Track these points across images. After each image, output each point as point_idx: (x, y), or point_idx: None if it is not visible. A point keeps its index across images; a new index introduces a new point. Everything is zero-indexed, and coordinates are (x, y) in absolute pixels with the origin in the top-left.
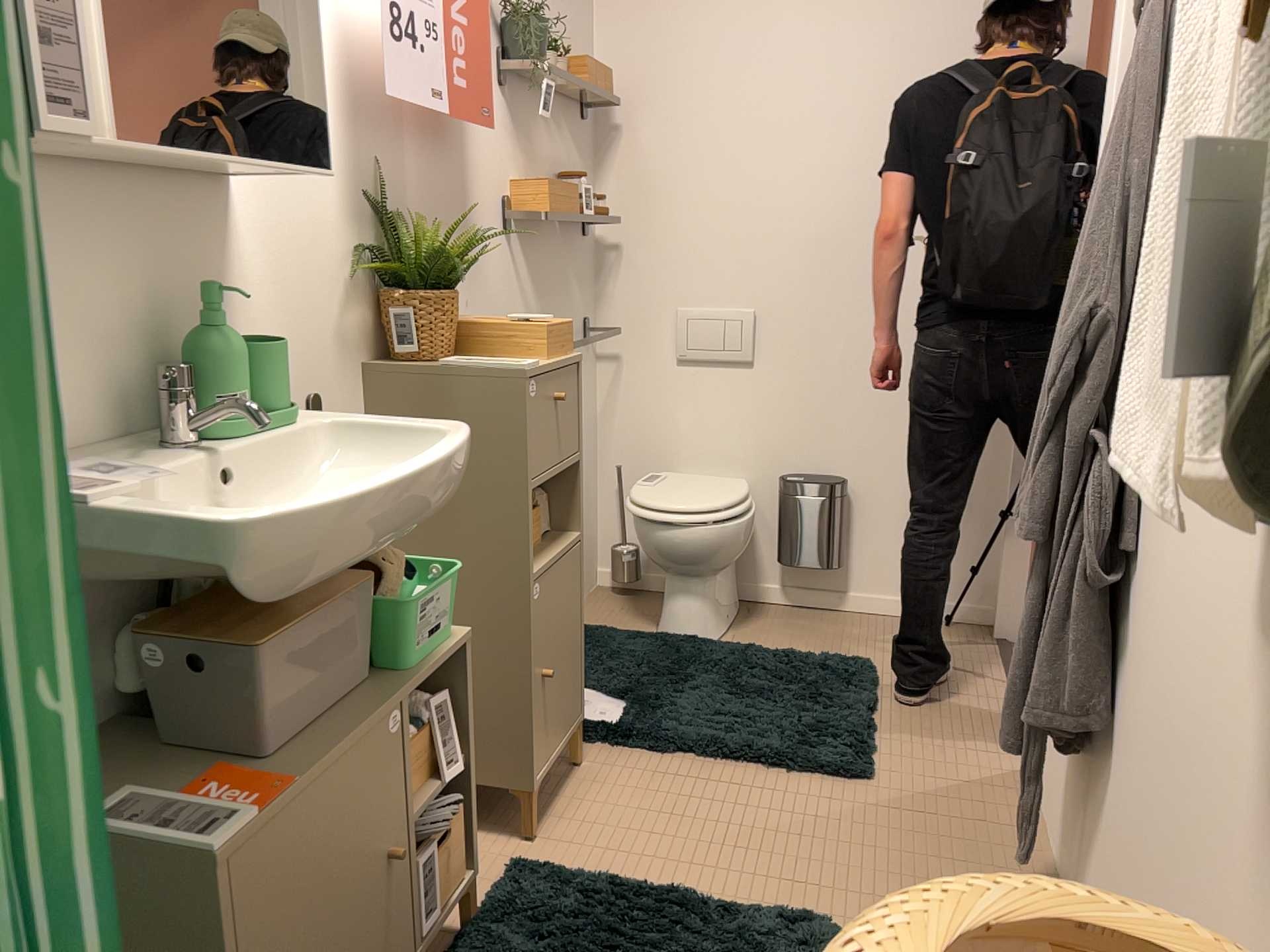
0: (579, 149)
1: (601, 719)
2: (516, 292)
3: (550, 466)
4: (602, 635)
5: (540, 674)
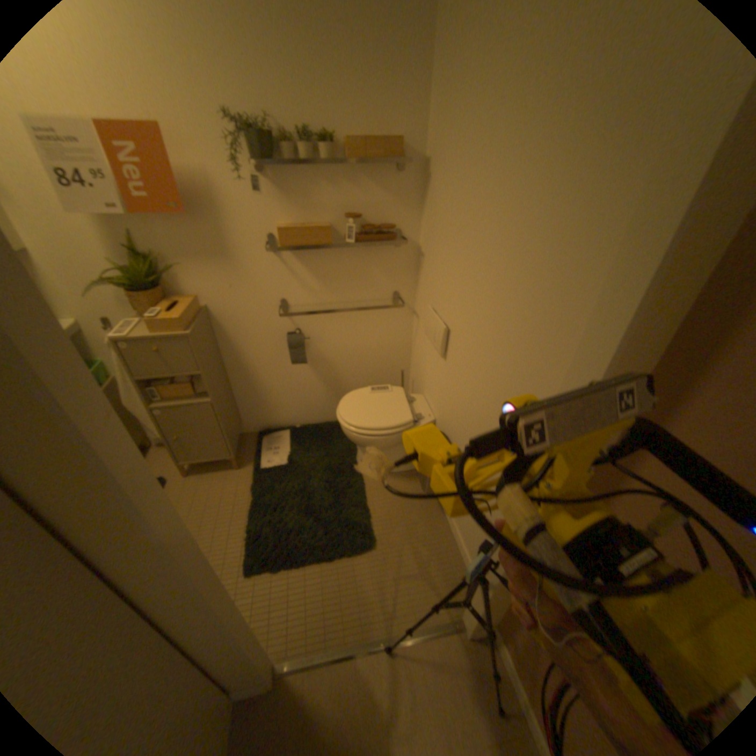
0: (391, 190)
1: (265, 463)
2: (289, 280)
3: (158, 375)
4: (341, 435)
5: (170, 437)
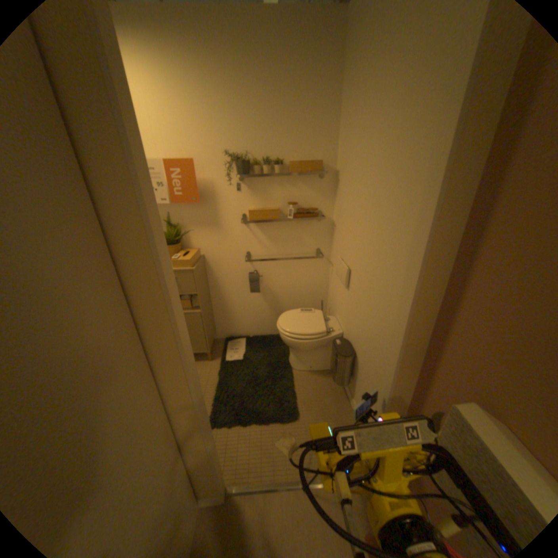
0: (315, 189)
1: (228, 357)
2: (252, 241)
3: None
4: (278, 343)
5: None
